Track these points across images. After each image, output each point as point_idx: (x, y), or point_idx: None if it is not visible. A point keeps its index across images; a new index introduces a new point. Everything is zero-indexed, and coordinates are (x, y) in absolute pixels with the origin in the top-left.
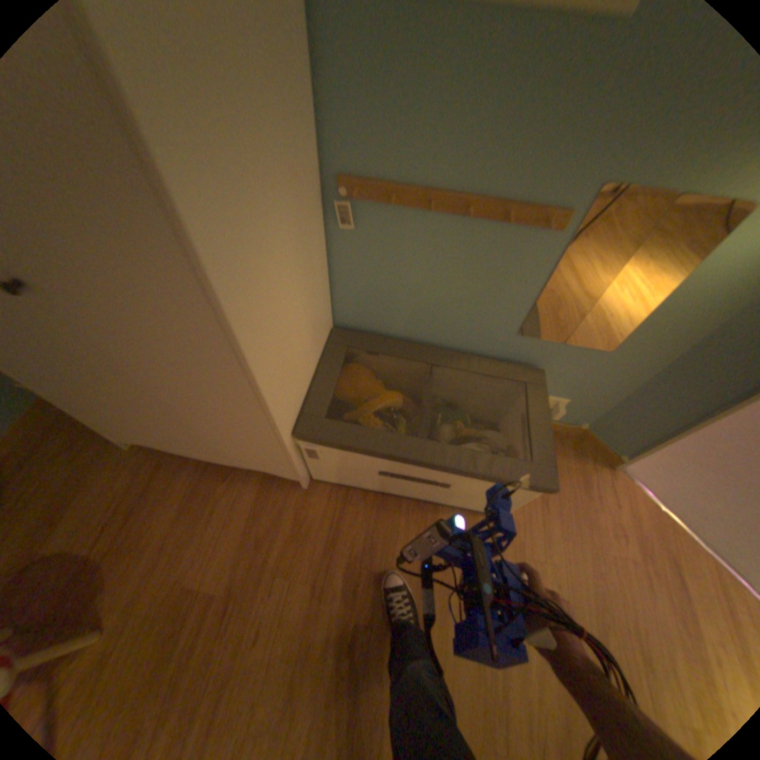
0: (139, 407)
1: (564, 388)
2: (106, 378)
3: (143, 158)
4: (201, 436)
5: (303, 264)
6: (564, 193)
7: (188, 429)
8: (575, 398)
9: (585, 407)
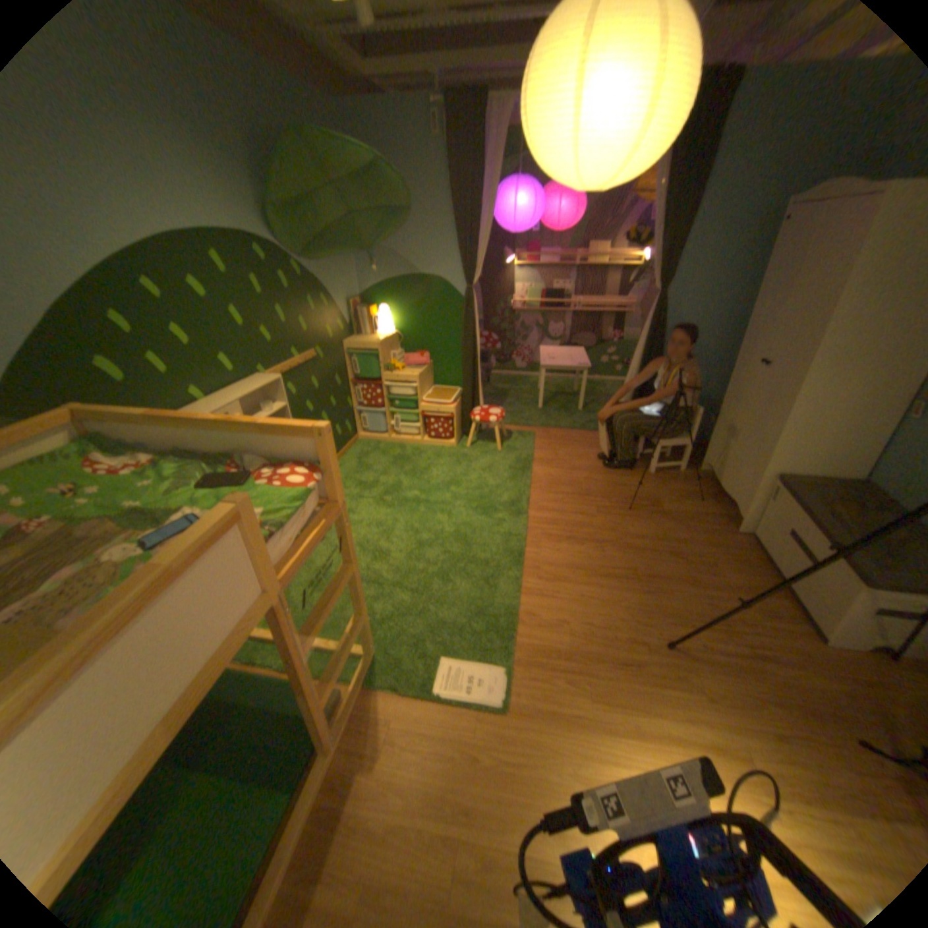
0: (738, 433)
1: None
2: (745, 411)
3: (818, 338)
4: (736, 469)
5: (859, 411)
6: None
7: (736, 462)
8: None
9: None
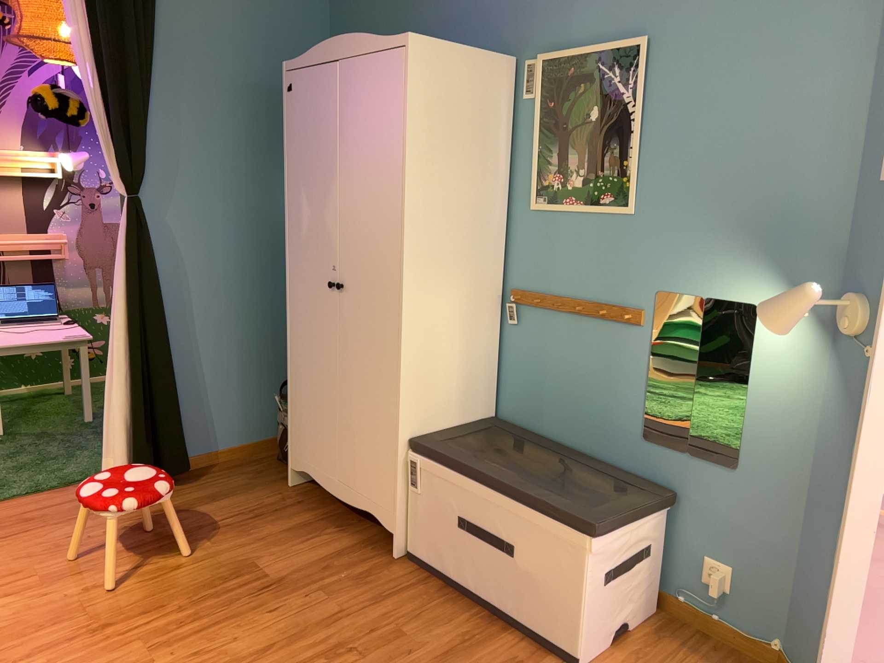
0: (331, 398)
1: (713, 539)
2: (331, 362)
3: (399, 229)
4: (347, 457)
5: (465, 323)
6: (634, 300)
7: (343, 447)
8: (733, 564)
9: (754, 589)
